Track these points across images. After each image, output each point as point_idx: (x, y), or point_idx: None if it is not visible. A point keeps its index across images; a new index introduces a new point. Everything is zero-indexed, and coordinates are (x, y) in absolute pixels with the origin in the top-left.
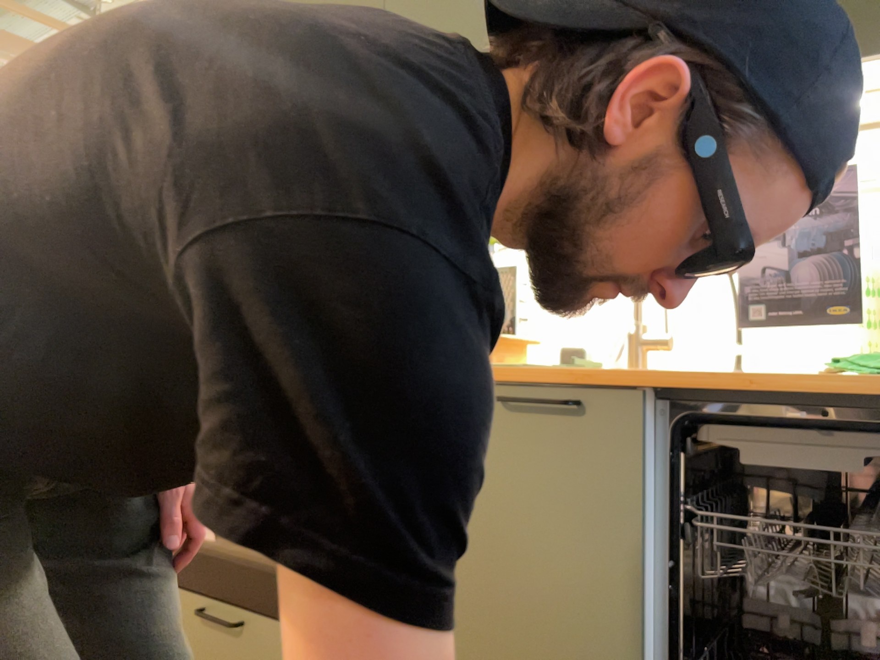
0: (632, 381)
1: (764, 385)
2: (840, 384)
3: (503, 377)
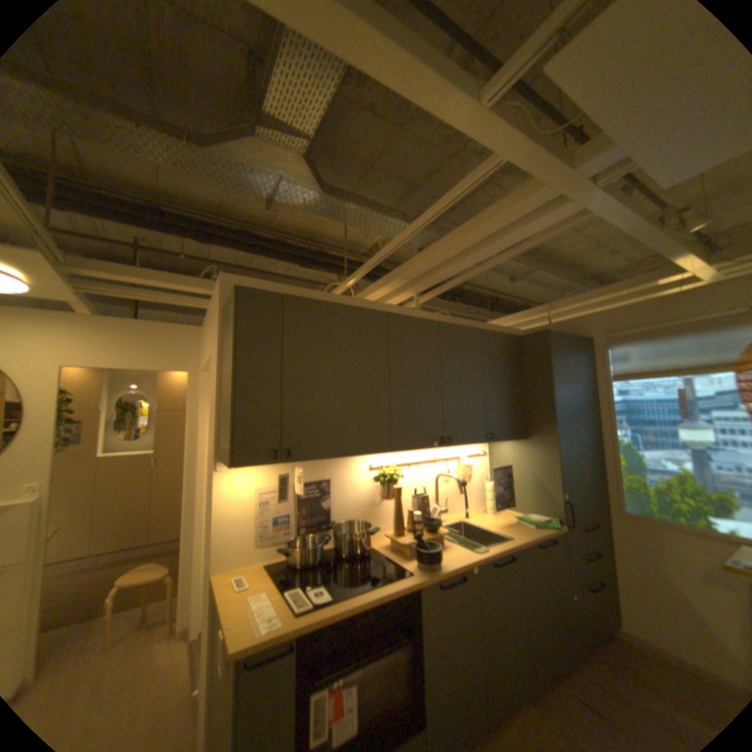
0: (524, 547)
1: (544, 539)
2: (554, 536)
3: (496, 558)
